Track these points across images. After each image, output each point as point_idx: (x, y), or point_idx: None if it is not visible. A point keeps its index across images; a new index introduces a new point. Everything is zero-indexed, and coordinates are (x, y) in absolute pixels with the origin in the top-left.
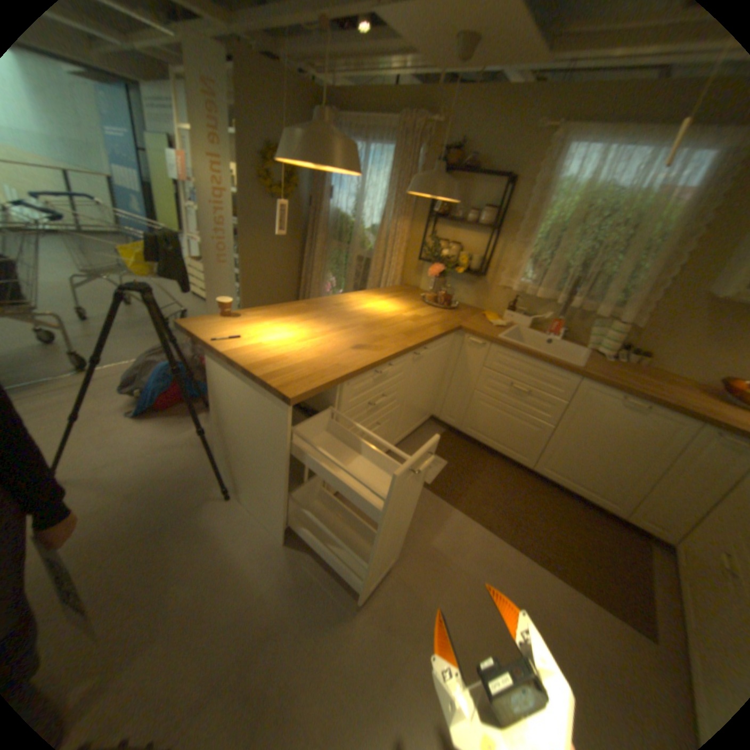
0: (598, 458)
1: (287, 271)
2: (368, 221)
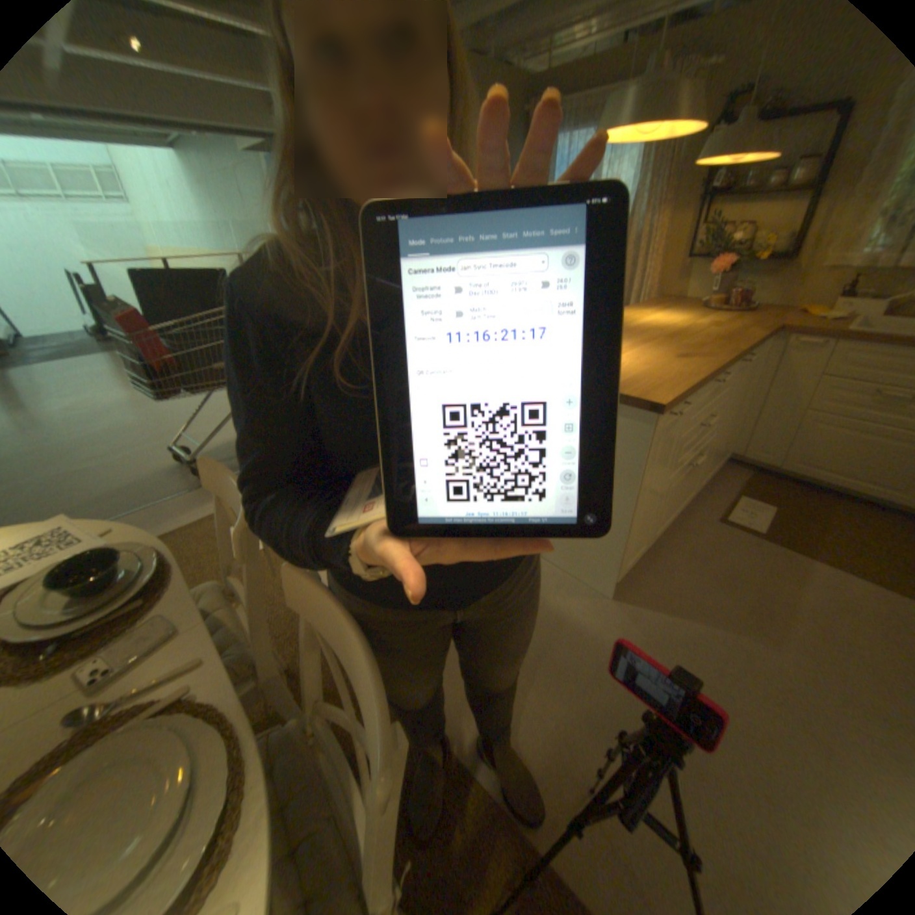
0: None
1: None
2: None
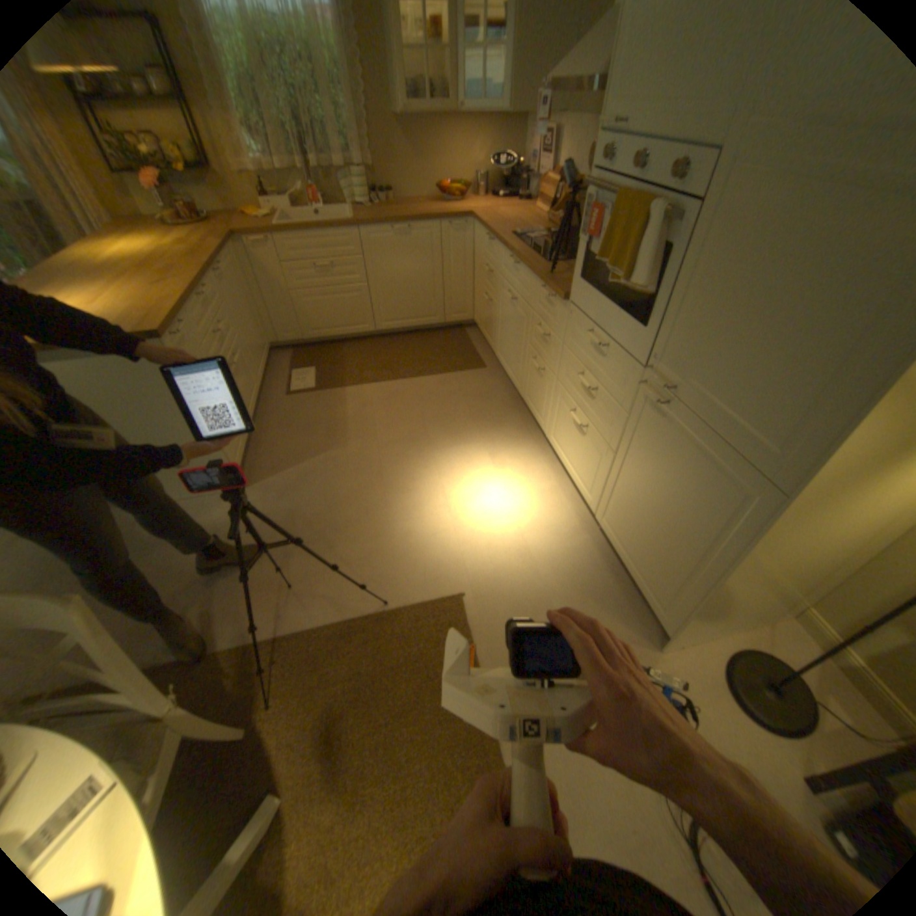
0: (404, 289)
1: None
2: None
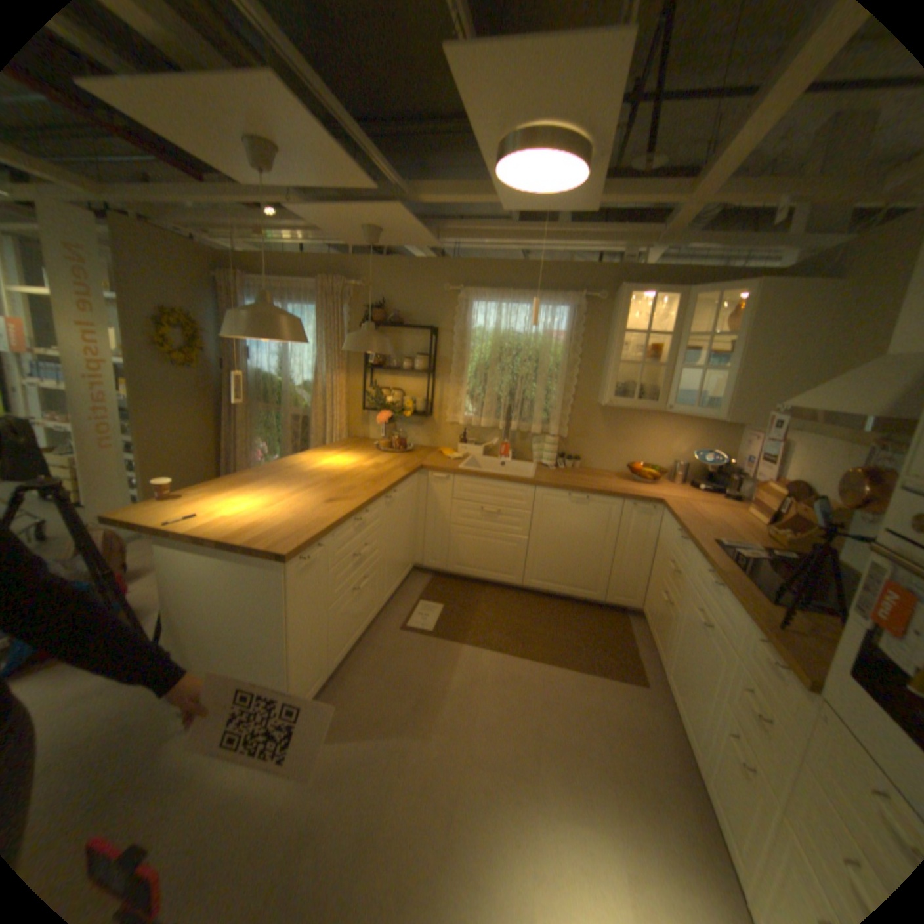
0: (566, 553)
1: (199, 445)
2: (297, 379)
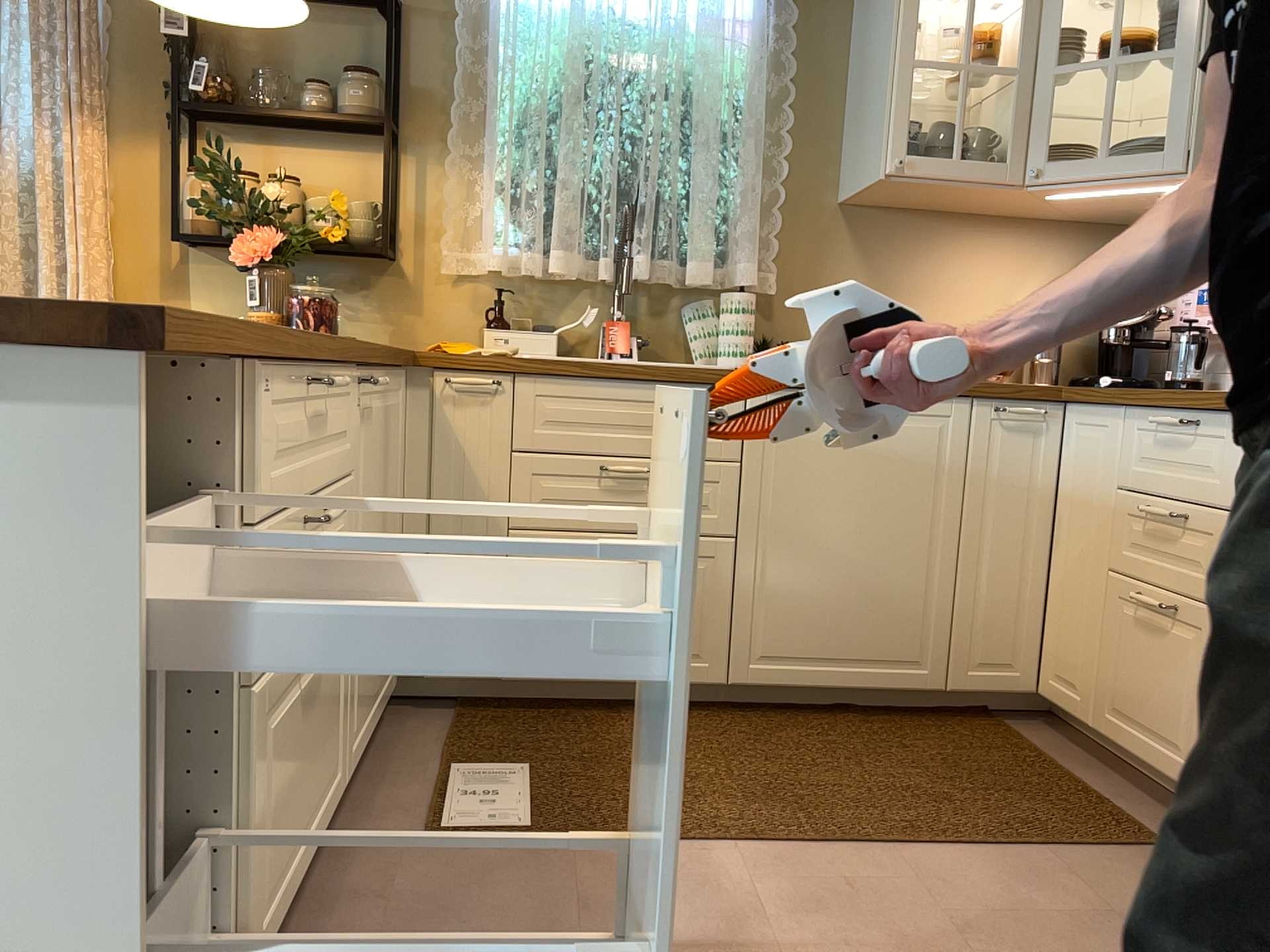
0: (843, 568)
1: None
2: None
